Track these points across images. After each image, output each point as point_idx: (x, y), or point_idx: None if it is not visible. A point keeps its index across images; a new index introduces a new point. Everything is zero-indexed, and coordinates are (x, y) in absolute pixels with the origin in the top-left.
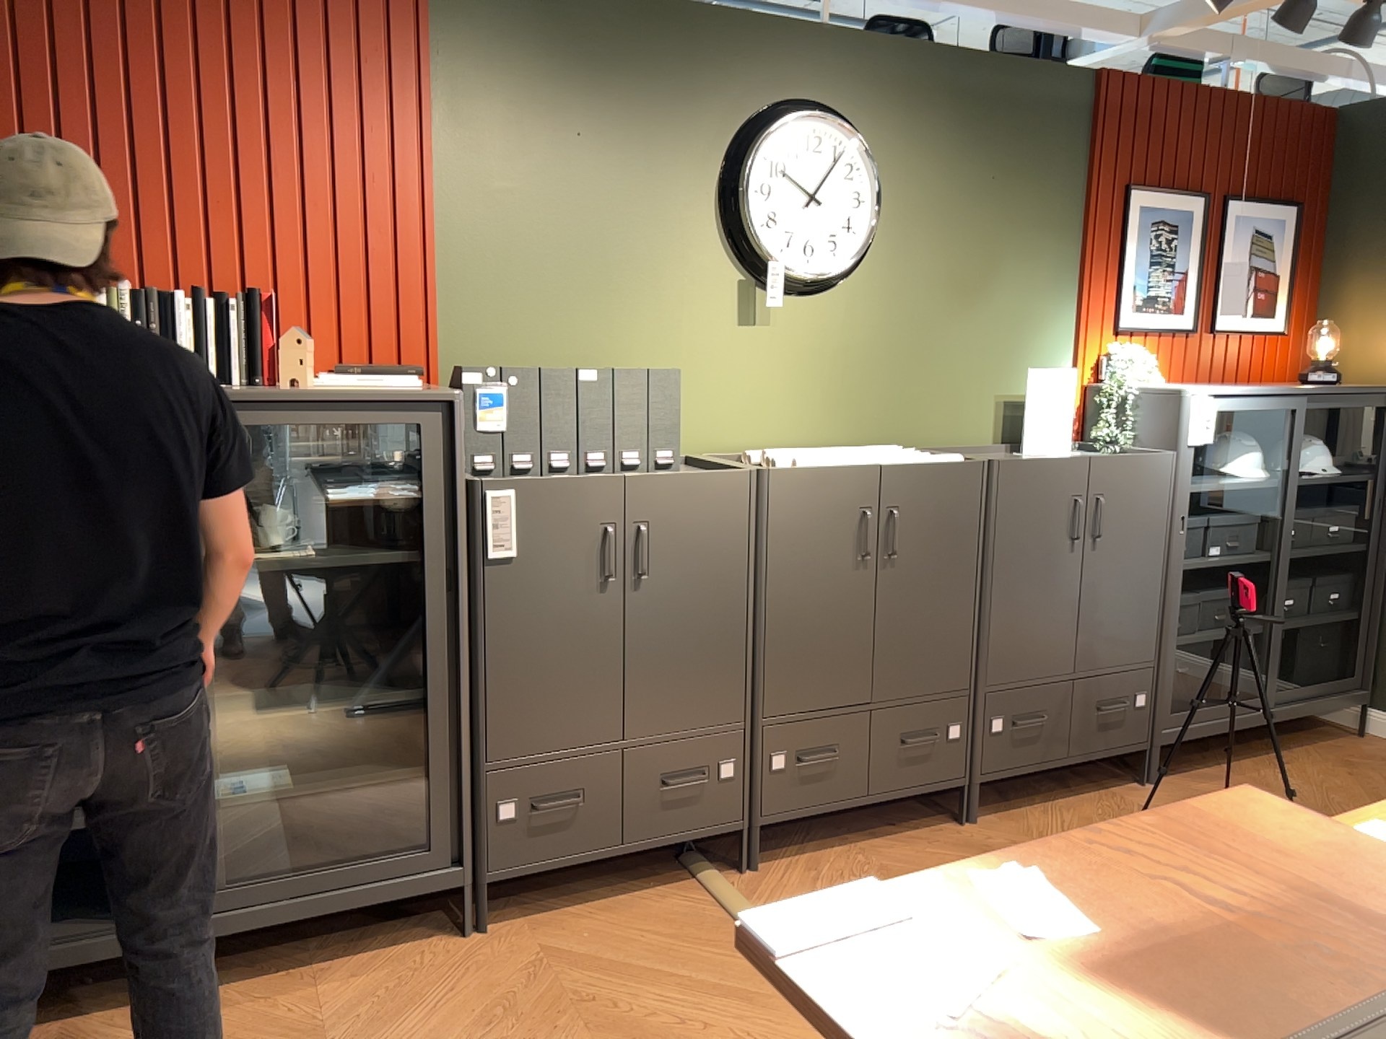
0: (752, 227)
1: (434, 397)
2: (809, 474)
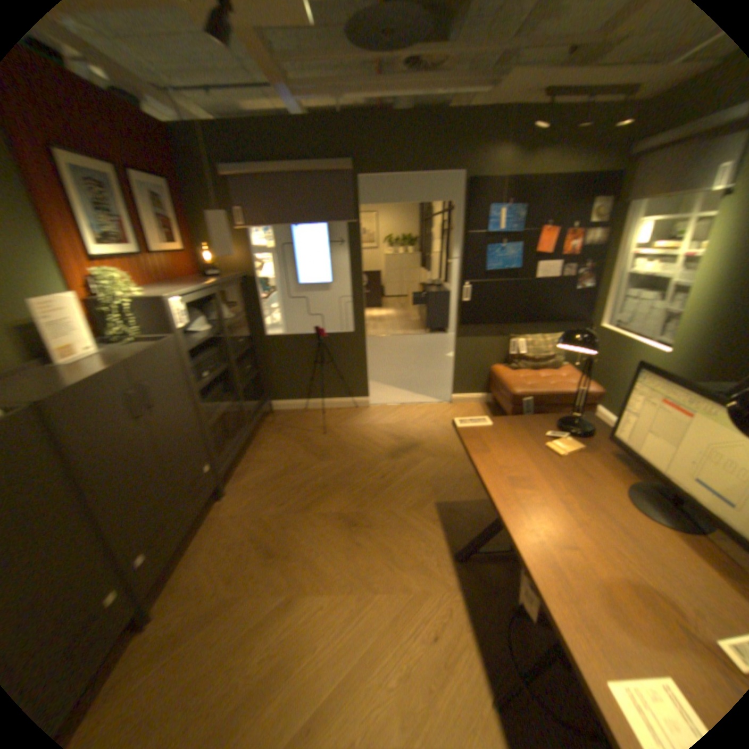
0: None
1: None
2: None
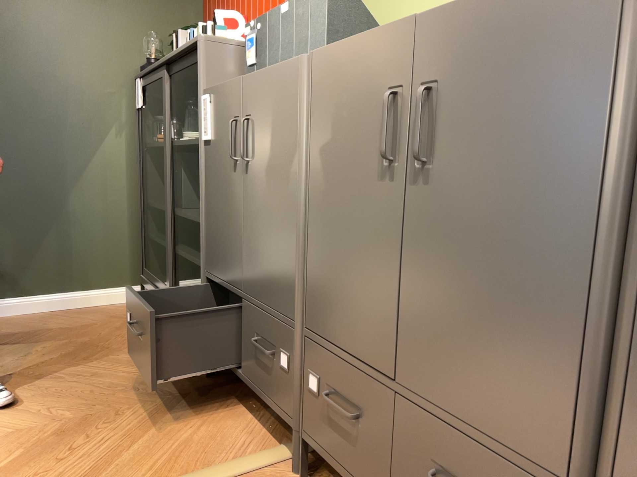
0: None
1: (194, 42)
2: (340, 51)
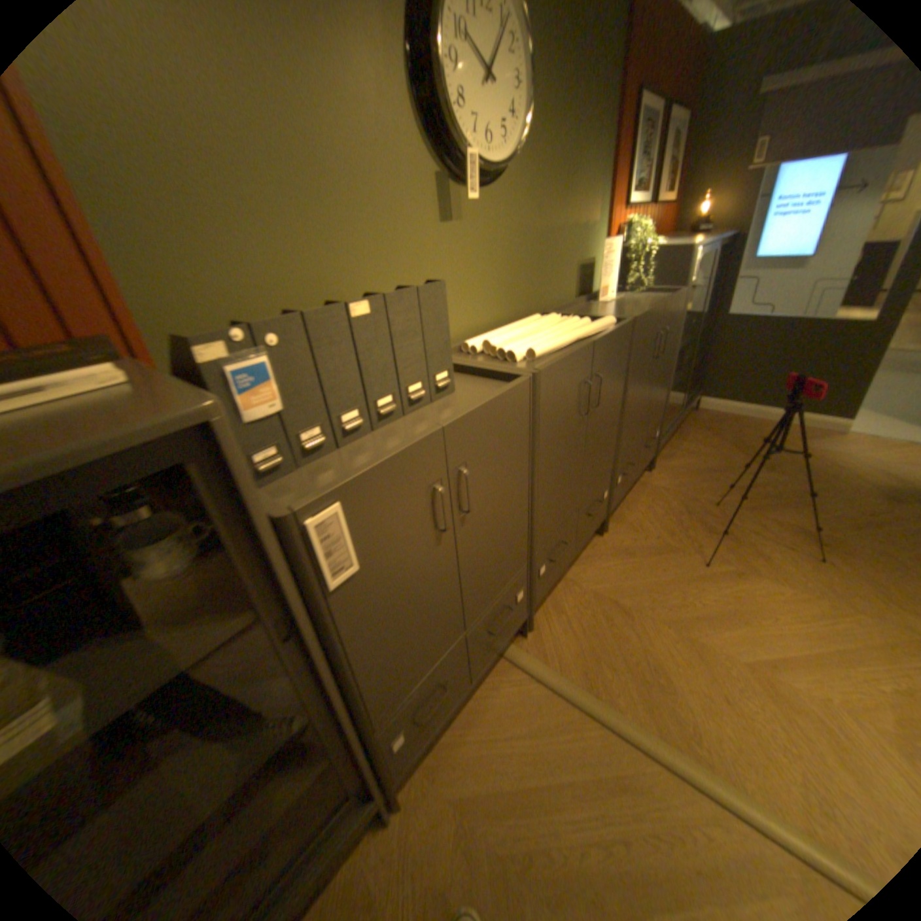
0: (449, 102)
1: (170, 425)
2: (560, 365)
